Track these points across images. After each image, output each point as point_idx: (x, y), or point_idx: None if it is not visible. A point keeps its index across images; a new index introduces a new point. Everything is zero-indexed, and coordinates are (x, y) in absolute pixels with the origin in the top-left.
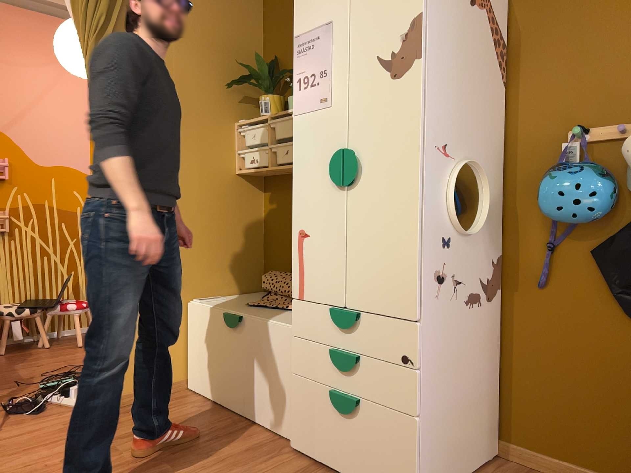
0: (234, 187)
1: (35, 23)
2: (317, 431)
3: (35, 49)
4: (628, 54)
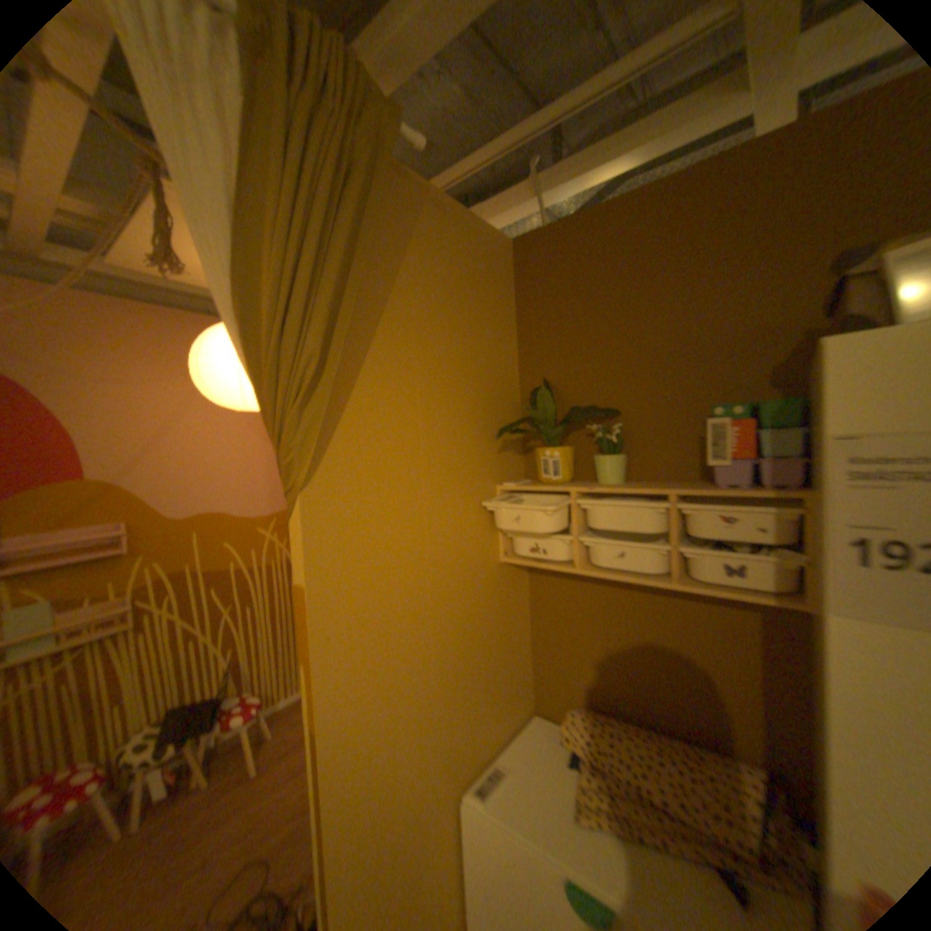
0: (499, 581)
1: (148, 319)
2: None
3: (151, 357)
4: None
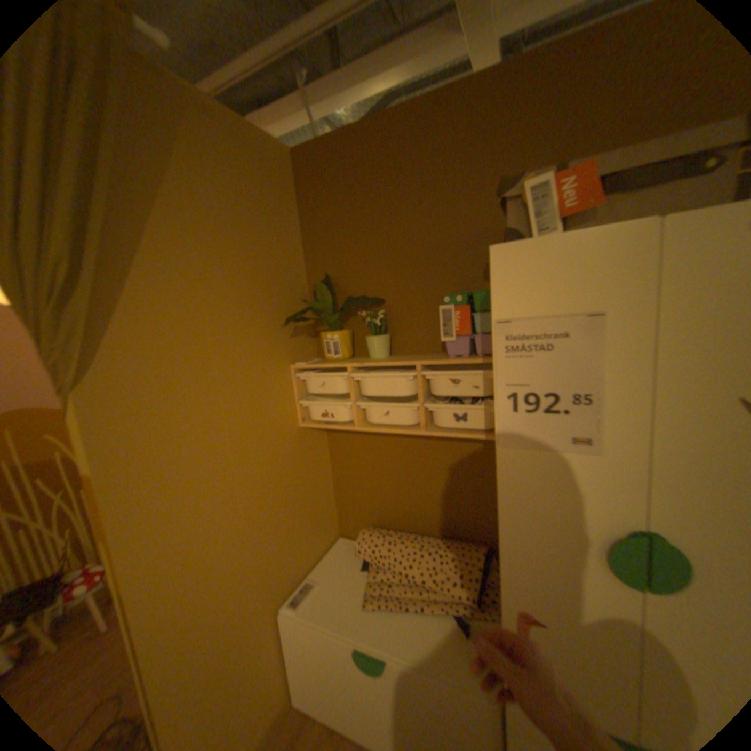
0: (300, 442)
1: None
2: None
3: None
4: None
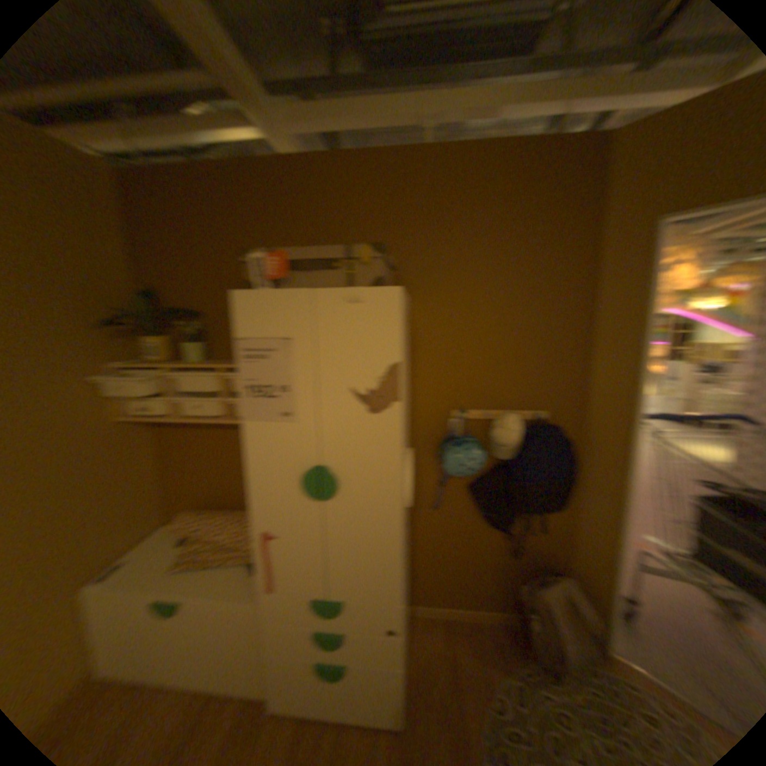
0: (110, 437)
1: None
2: (296, 696)
3: None
4: (487, 365)
